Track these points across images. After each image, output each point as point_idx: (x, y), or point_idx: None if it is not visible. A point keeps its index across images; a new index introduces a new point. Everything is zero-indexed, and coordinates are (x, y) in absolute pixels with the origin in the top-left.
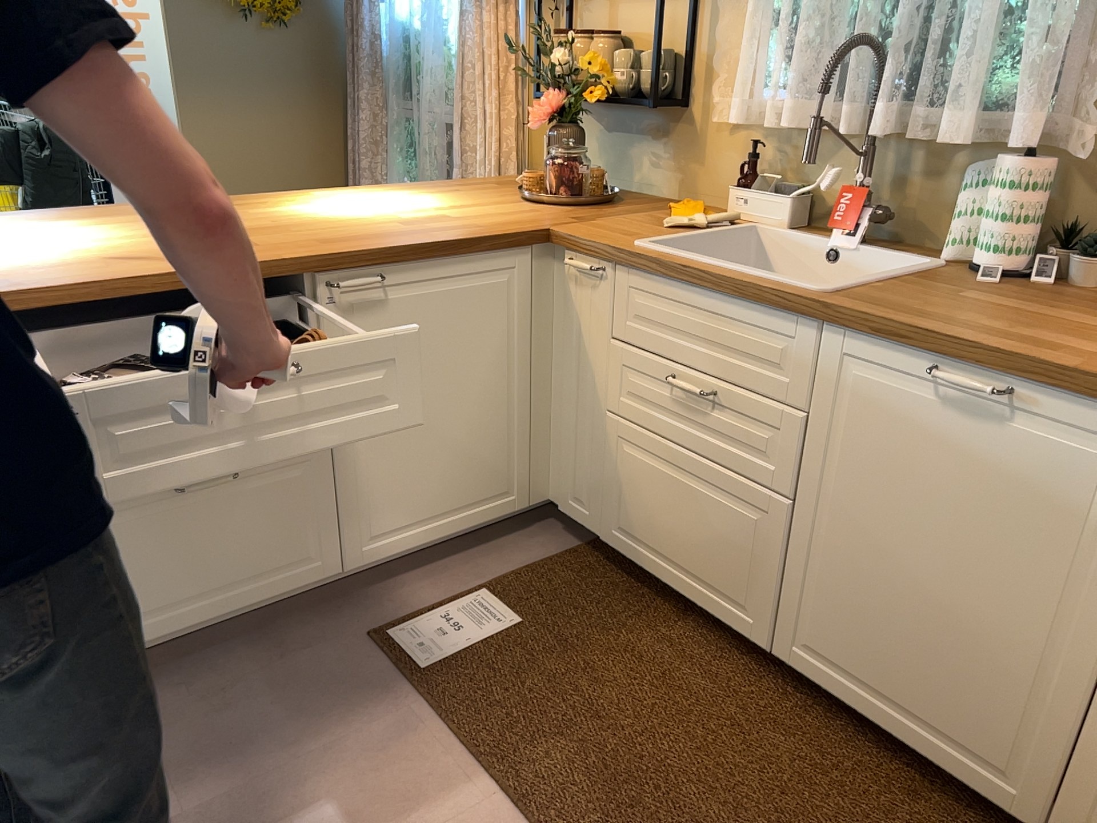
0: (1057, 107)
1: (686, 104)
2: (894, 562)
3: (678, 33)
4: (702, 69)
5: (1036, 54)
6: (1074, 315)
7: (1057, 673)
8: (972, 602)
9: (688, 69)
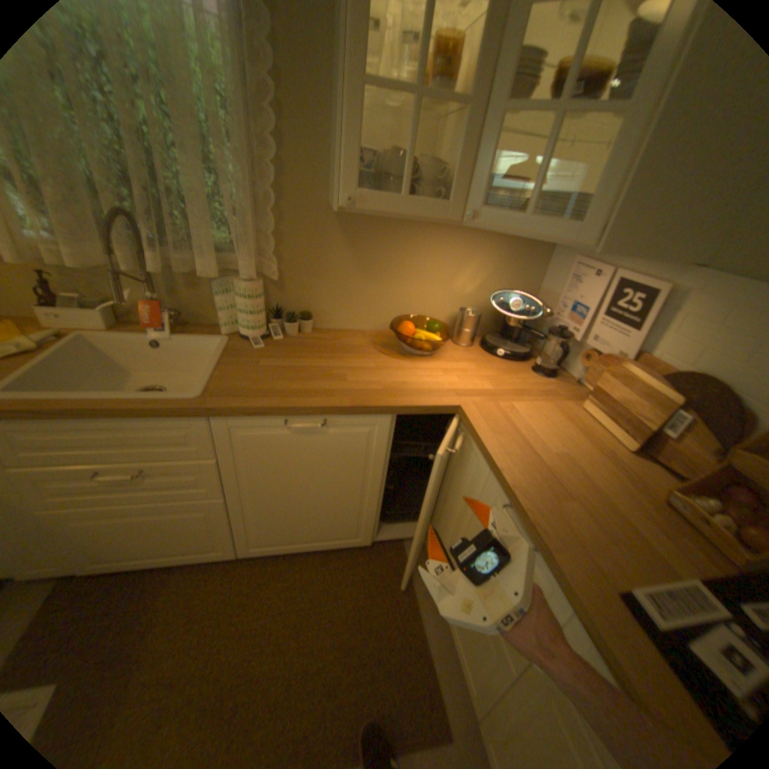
0: (255, 252)
1: None
2: (290, 499)
3: None
4: None
5: (241, 227)
6: (311, 359)
7: (366, 502)
8: (329, 496)
9: None
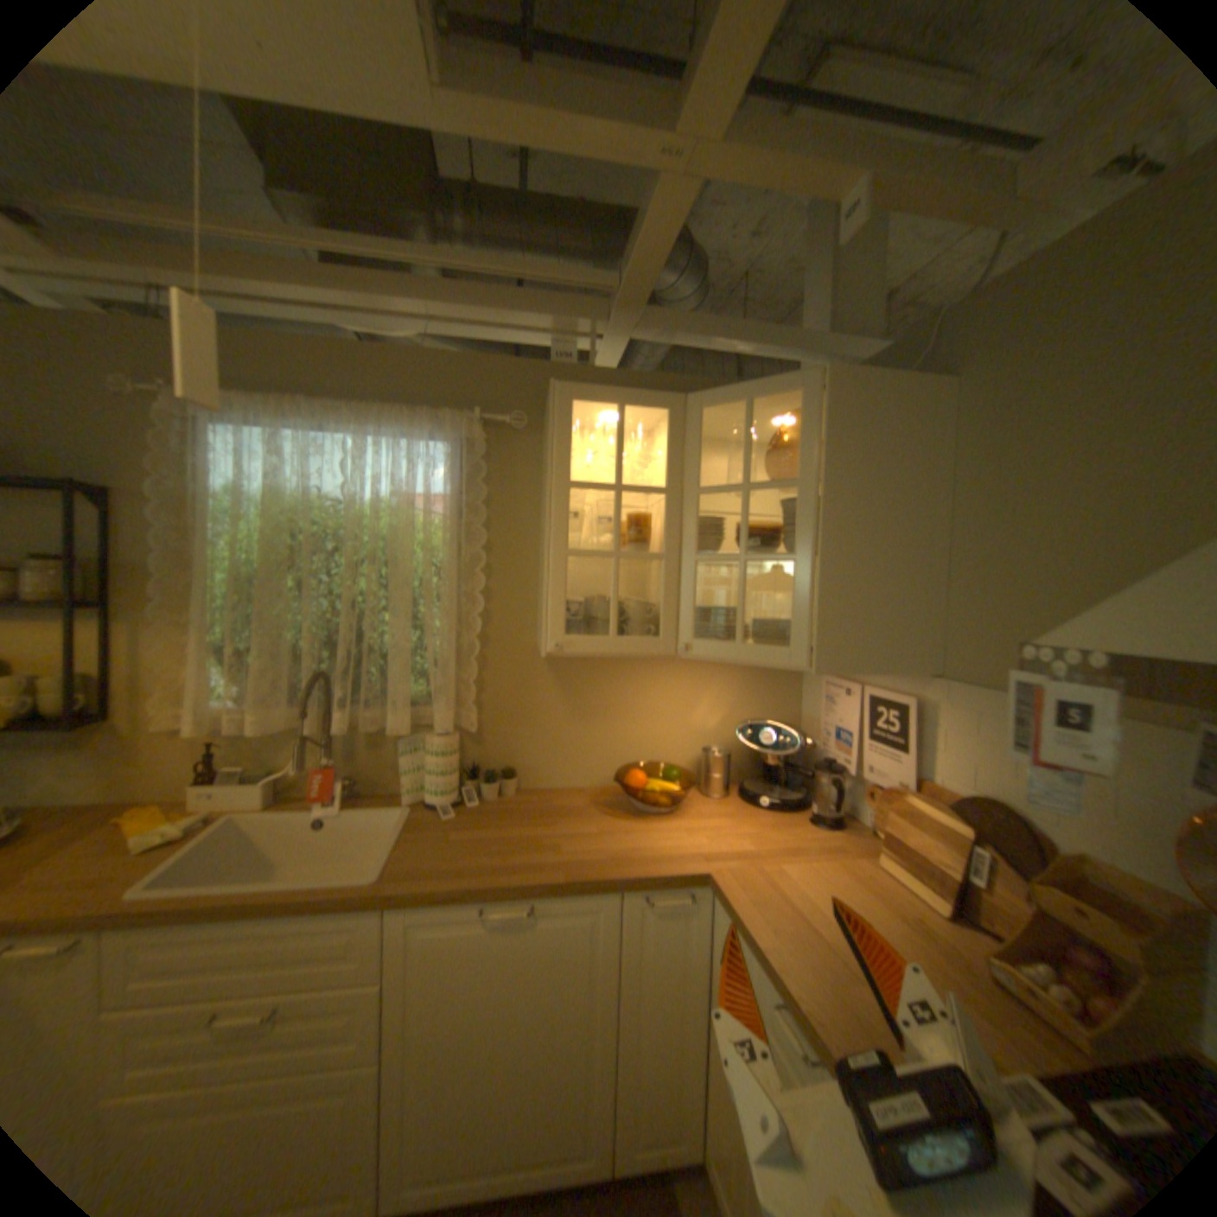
0: (454, 702)
1: (109, 714)
2: (477, 1060)
3: (88, 652)
4: (127, 683)
5: (443, 678)
6: (514, 828)
7: (596, 1064)
8: (538, 1053)
9: (109, 684)
